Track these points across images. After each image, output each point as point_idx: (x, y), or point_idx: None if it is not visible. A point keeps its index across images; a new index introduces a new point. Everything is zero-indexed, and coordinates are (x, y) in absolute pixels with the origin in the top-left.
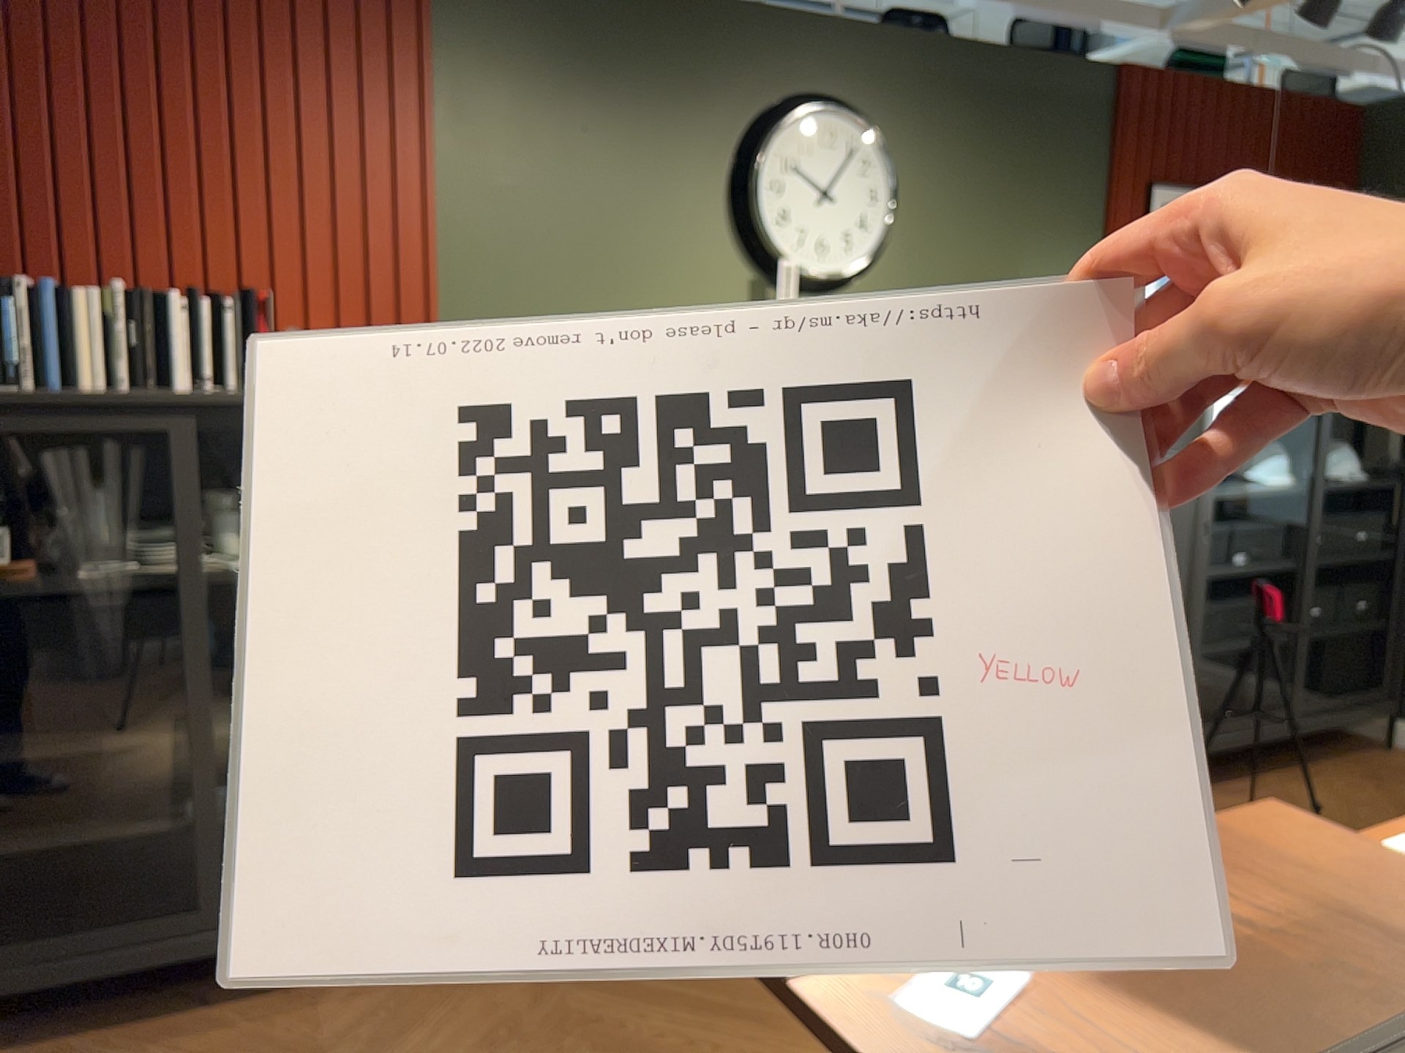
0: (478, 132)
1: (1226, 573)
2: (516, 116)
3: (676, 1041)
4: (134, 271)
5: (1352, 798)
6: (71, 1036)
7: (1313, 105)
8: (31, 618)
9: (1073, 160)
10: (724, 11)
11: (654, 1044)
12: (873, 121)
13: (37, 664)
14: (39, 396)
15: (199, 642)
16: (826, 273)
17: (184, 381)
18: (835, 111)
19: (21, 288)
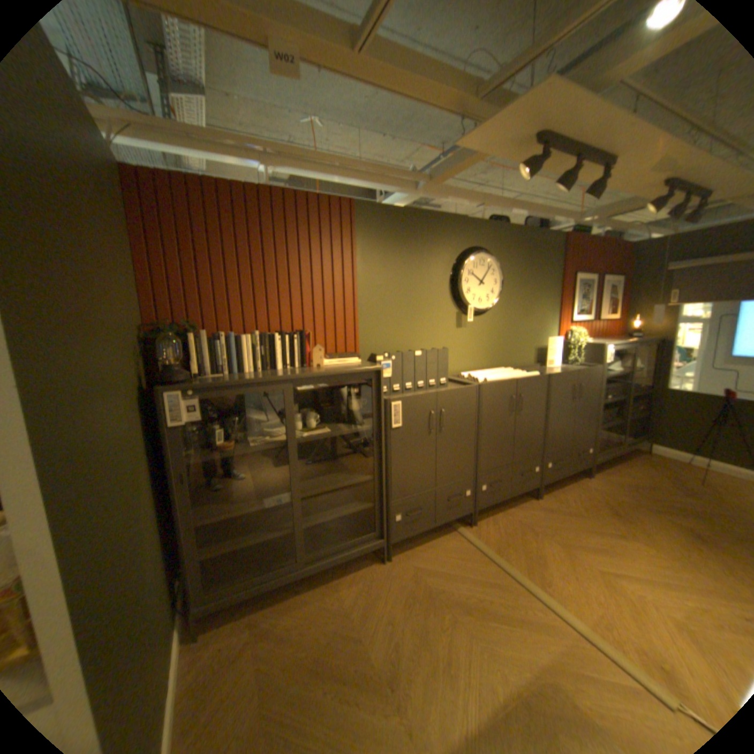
0: (370, 265)
1: (607, 403)
2: (382, 259)
3: (476, 599)
4: (255, 324)
5: (648, 474)
6: (254, 613)
7: (622, 243)
8: (233, 461)
9: (553, 265)
10: (448, 218)
11: (468, 600)
12: (494, 255)
13: (235, 478)
14: (239, 380)
15: (296, 465)
16: (482, 309)
17: (281, 366)
18: (485, 252)
19: (223, 335)
